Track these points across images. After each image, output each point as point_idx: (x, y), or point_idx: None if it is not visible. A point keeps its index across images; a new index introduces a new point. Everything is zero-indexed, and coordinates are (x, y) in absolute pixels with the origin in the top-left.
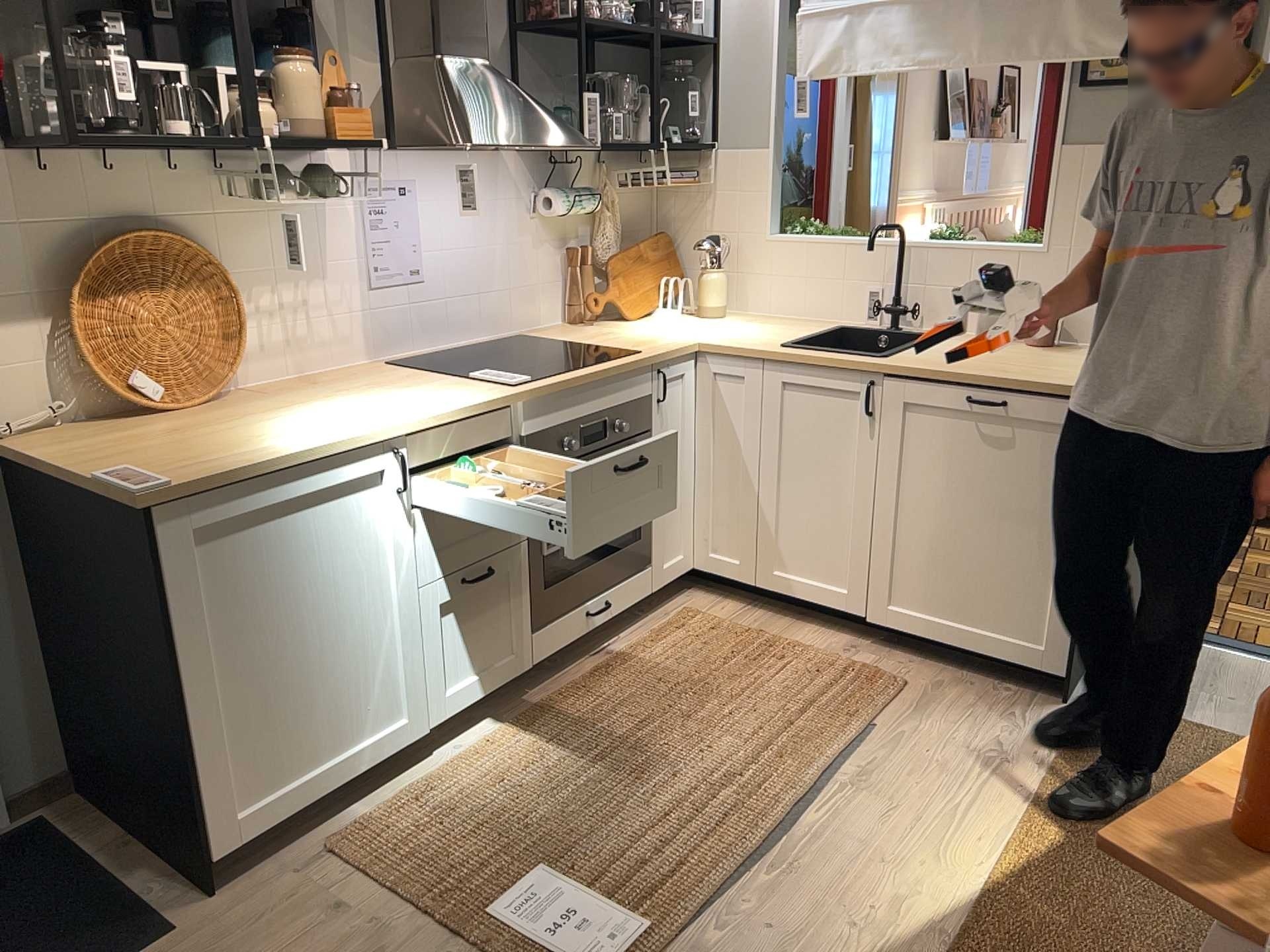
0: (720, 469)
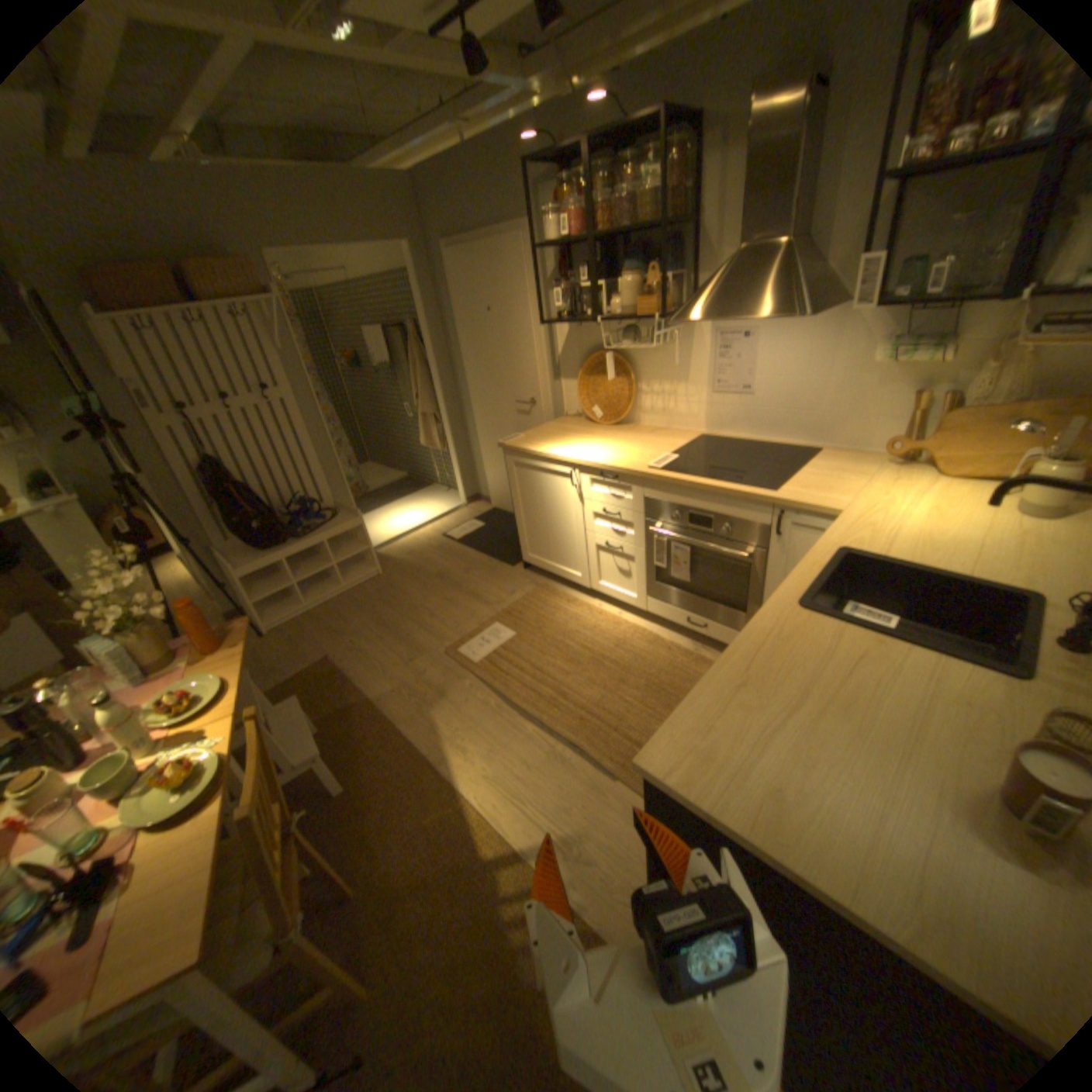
0: None
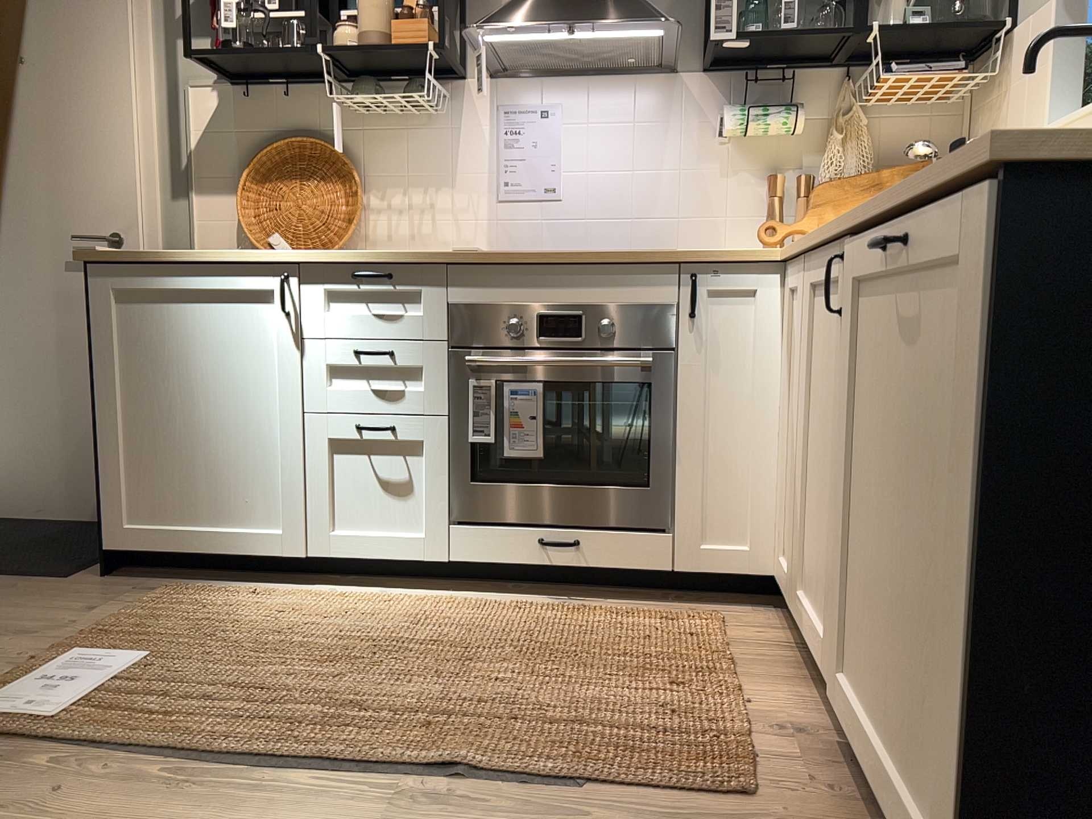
0: (792, 430)
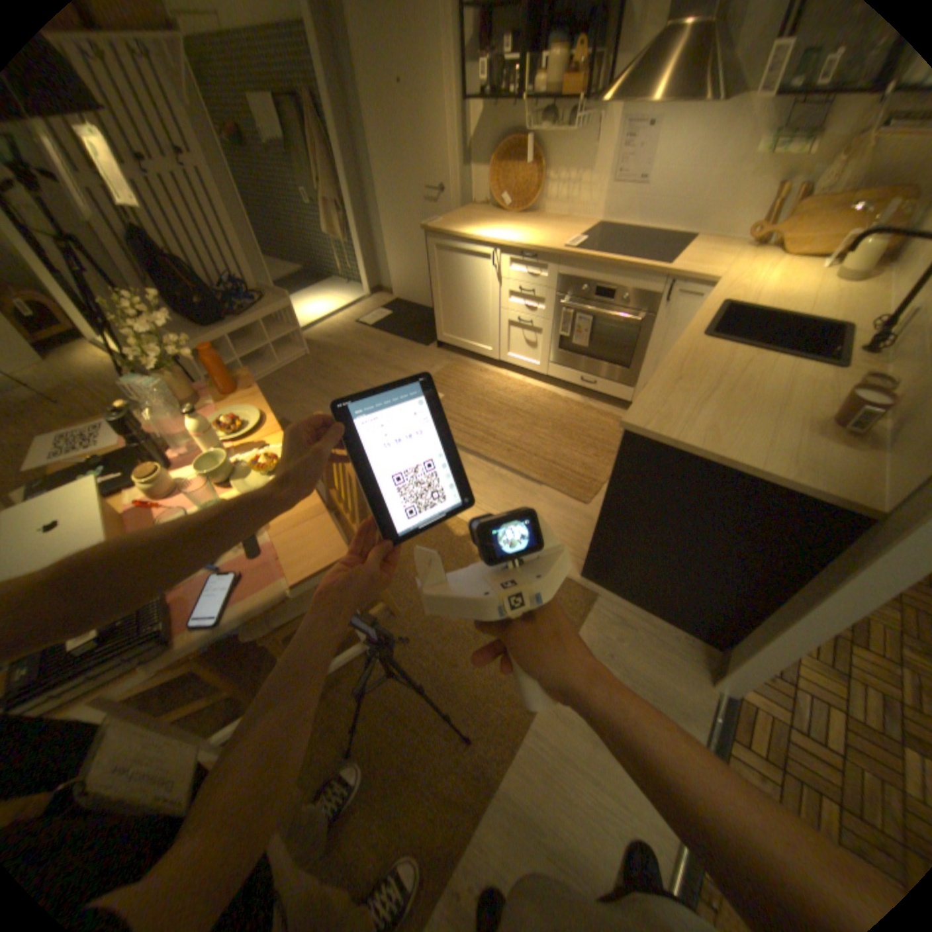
0: None
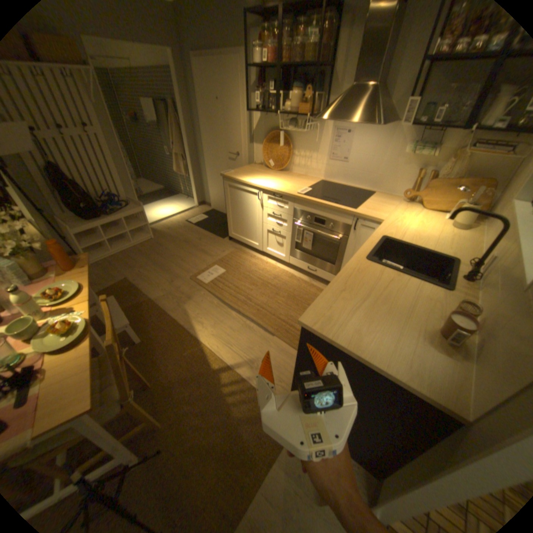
0: None
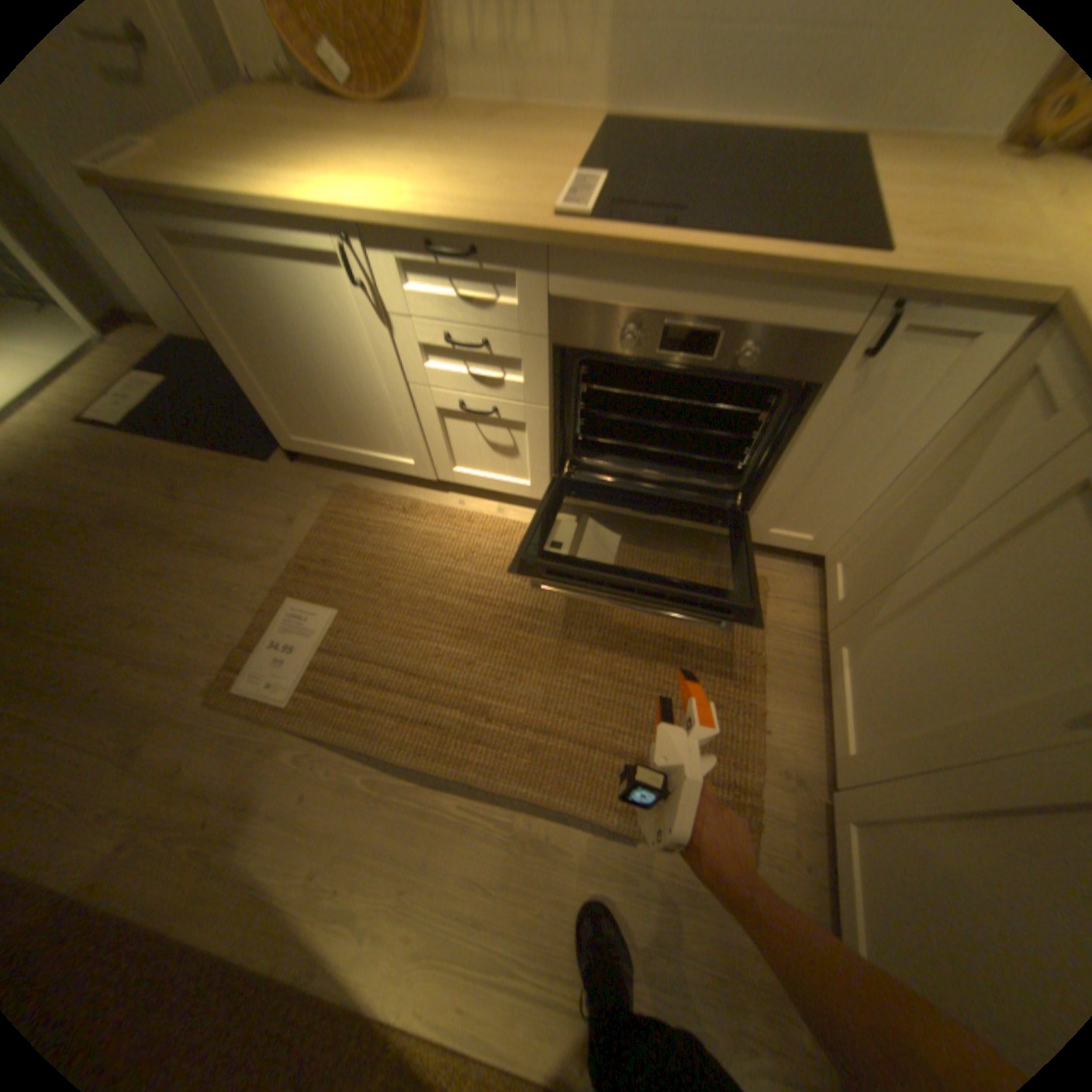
0: (914, 501)
